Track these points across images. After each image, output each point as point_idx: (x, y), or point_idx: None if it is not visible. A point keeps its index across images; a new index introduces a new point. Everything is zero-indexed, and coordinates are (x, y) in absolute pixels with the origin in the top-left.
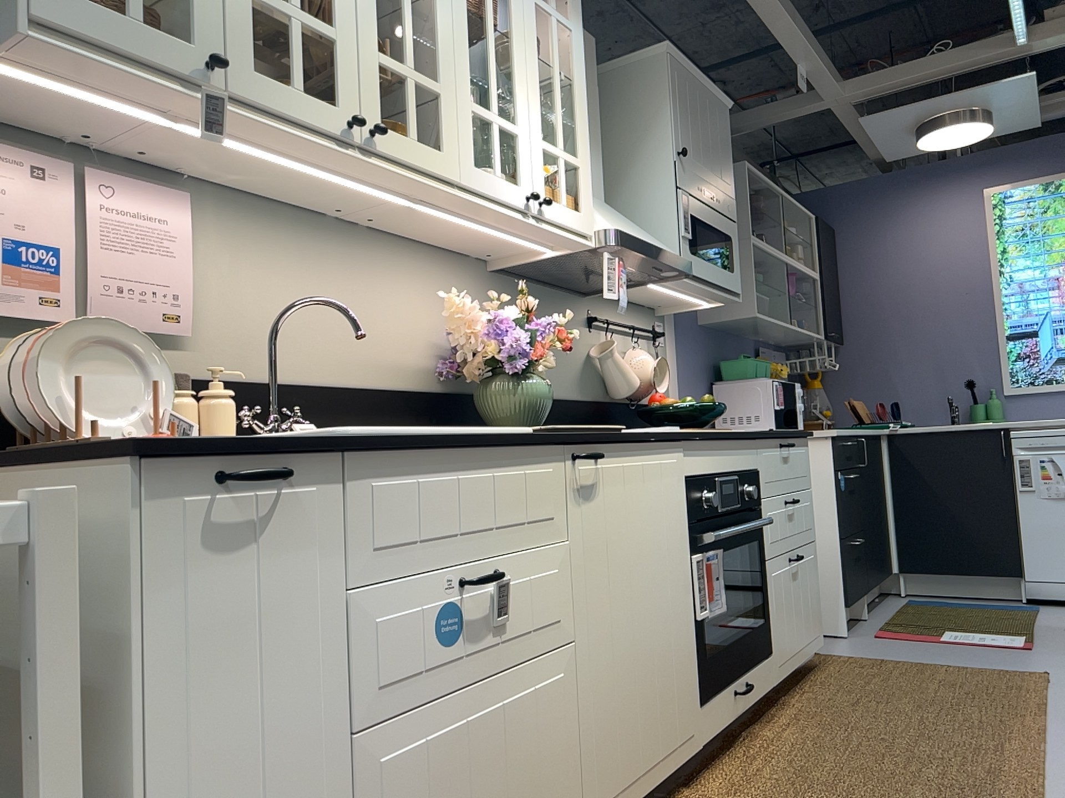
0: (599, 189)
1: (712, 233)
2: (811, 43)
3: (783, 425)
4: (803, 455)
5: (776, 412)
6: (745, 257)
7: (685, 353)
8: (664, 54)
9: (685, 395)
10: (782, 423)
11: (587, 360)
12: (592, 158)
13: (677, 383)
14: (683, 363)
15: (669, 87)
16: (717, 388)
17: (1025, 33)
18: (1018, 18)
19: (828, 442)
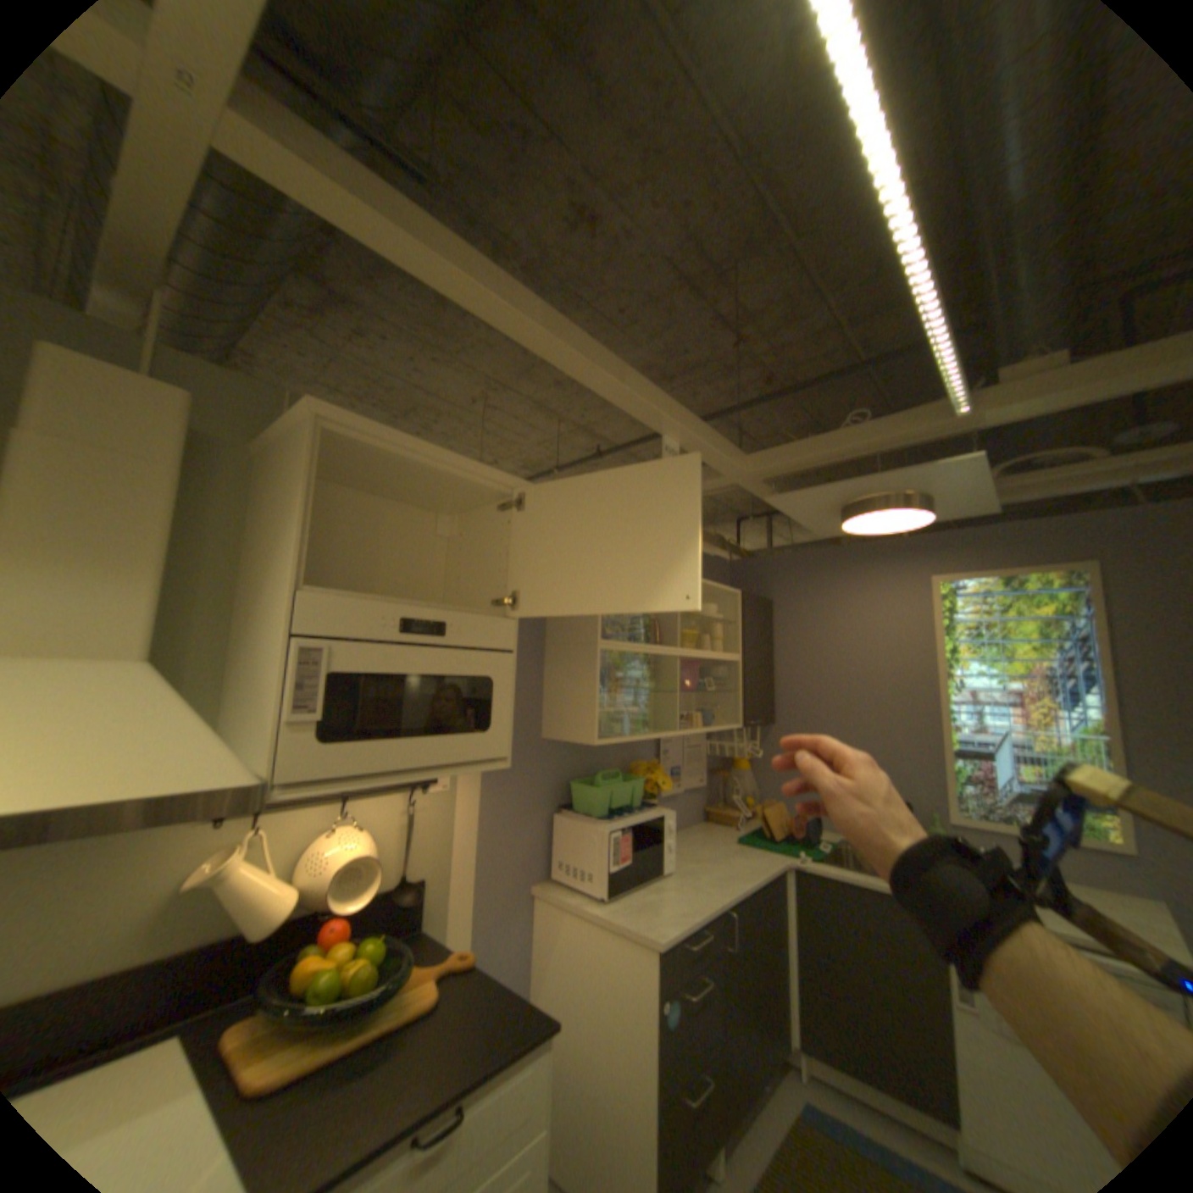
0: (111, 641)
1: (430, 681)
2: (668, 405)
3: (625, 885)
4: (515, 1091)
5: (610, 874)
6: (588, 666)
7: (496, 785)
8: (310, 413)
9: (485, 845)
10: (621, 886)
11: (181, 882)
12: (95, 588)
13: (469, 834)
14: (487, 801)
15: (308, 466)
16: (556, 817)
17: (969, 398)
18: (955, 374)
19: (654, 954)
